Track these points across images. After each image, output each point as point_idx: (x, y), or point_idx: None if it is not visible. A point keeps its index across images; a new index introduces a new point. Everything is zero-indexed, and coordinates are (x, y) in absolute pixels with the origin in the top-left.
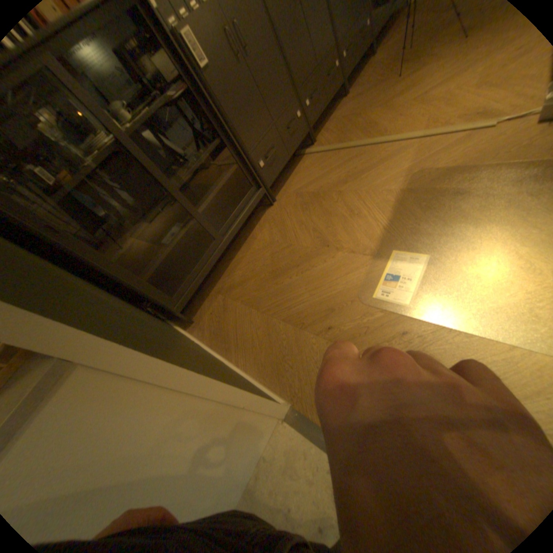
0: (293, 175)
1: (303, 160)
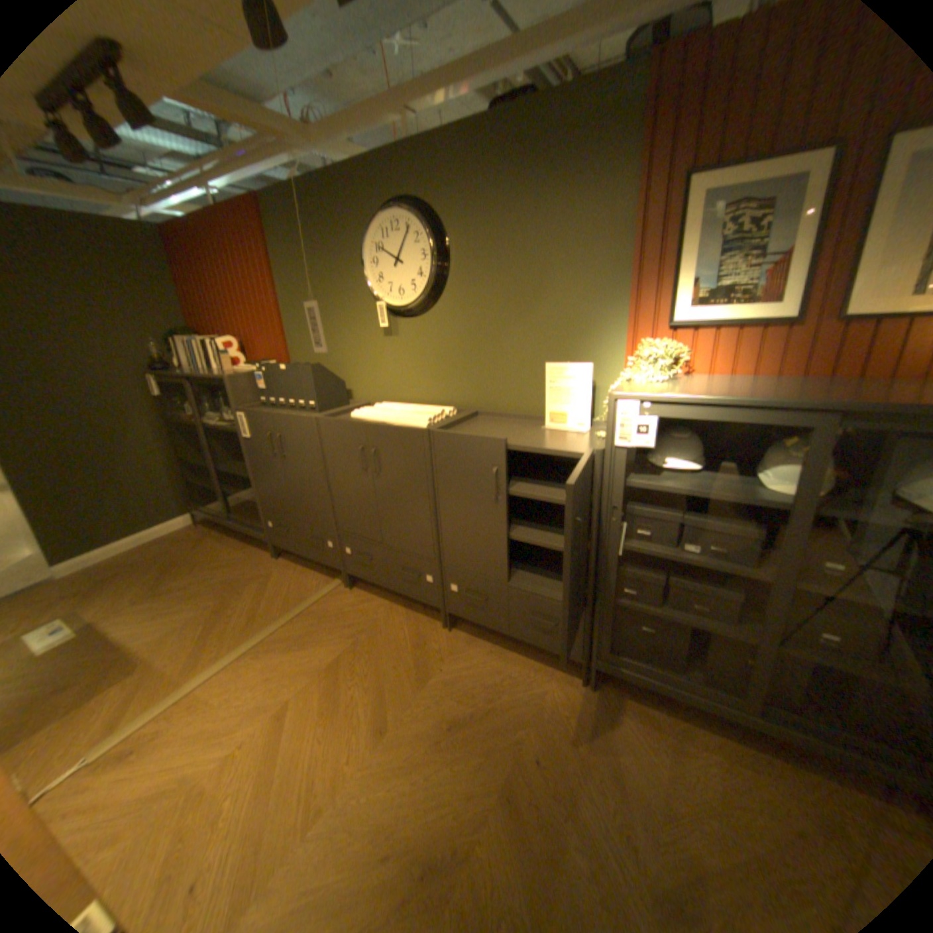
0: (302, 570)
1: (321, 578)
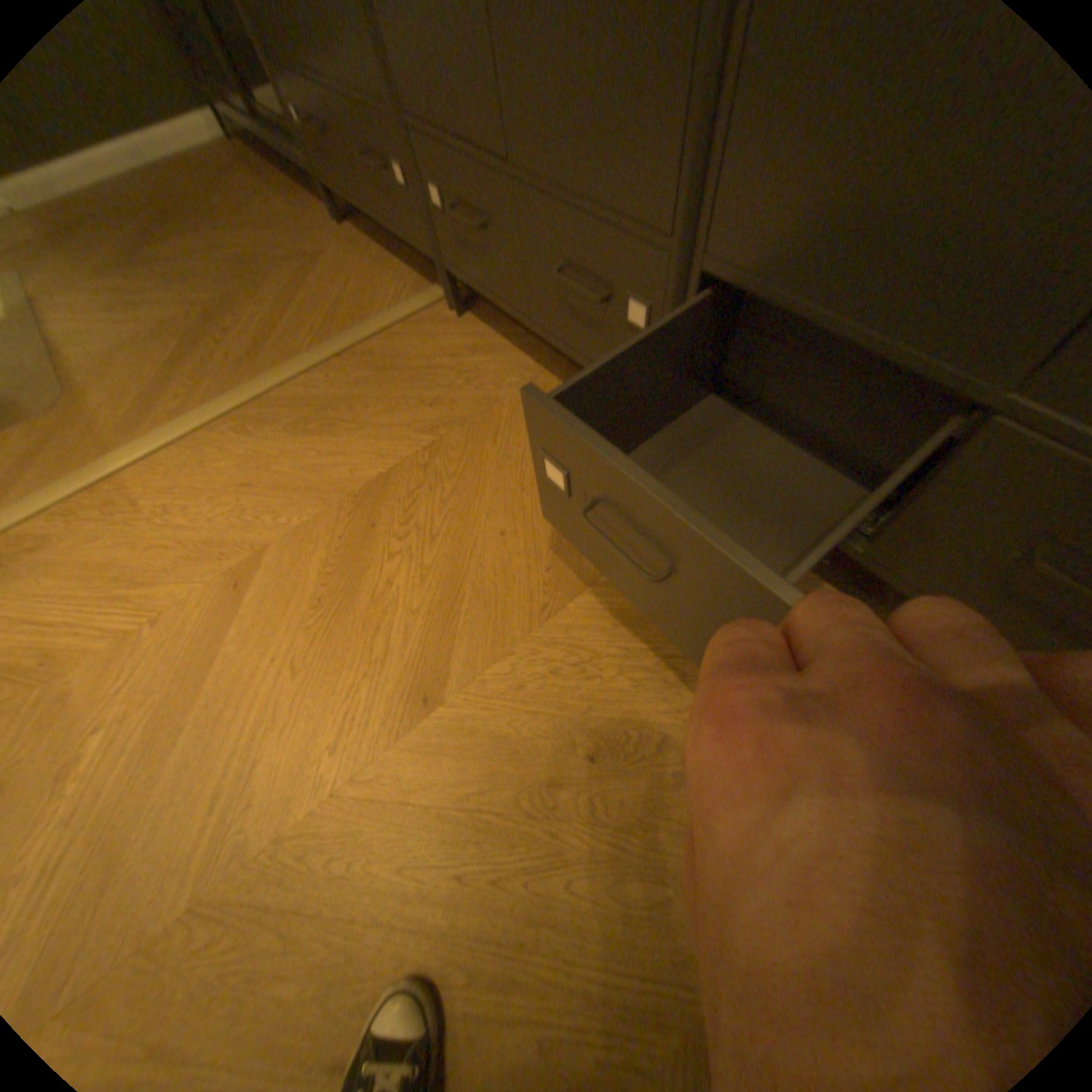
0: (378, 257)
1: (410, 281)
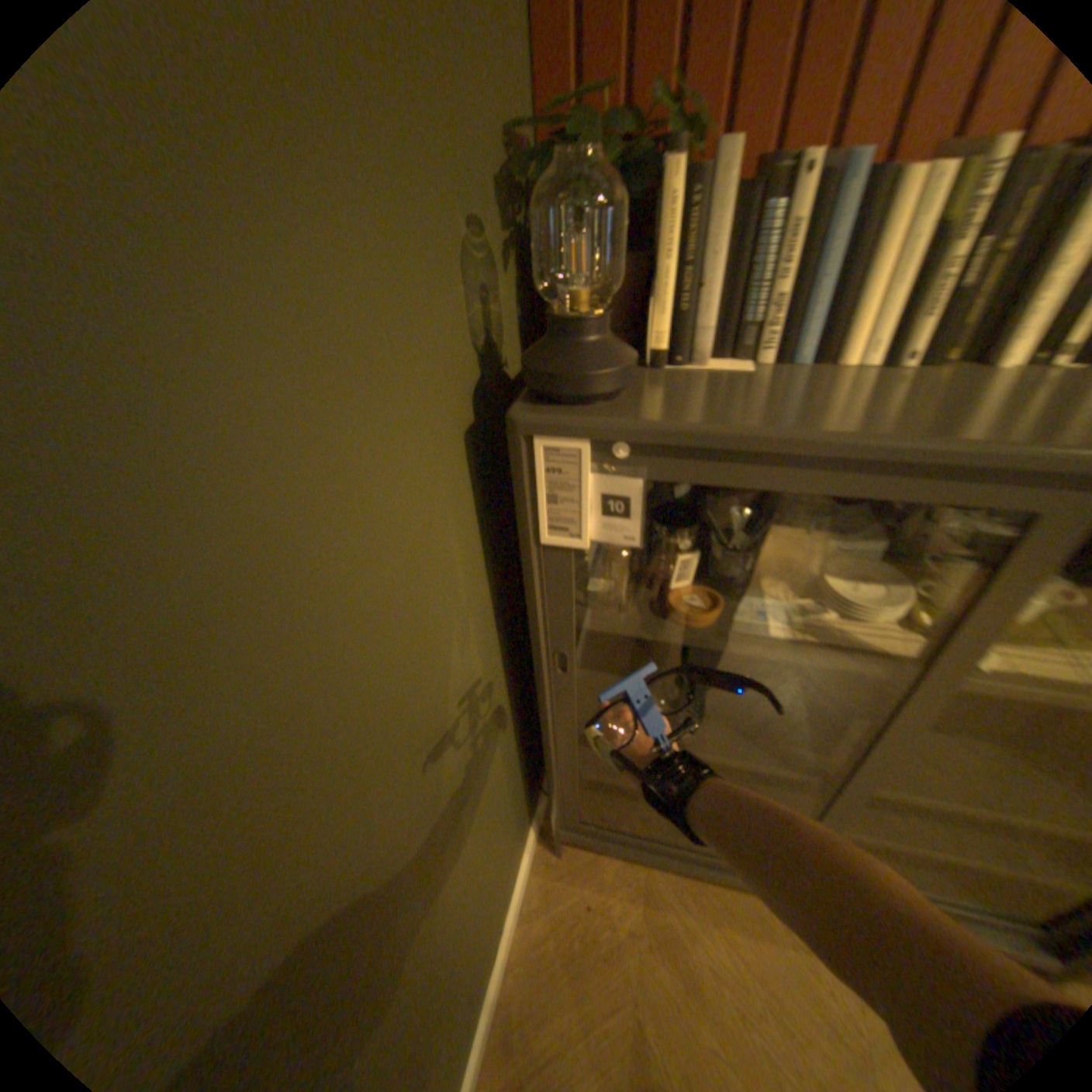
0: None
1: None
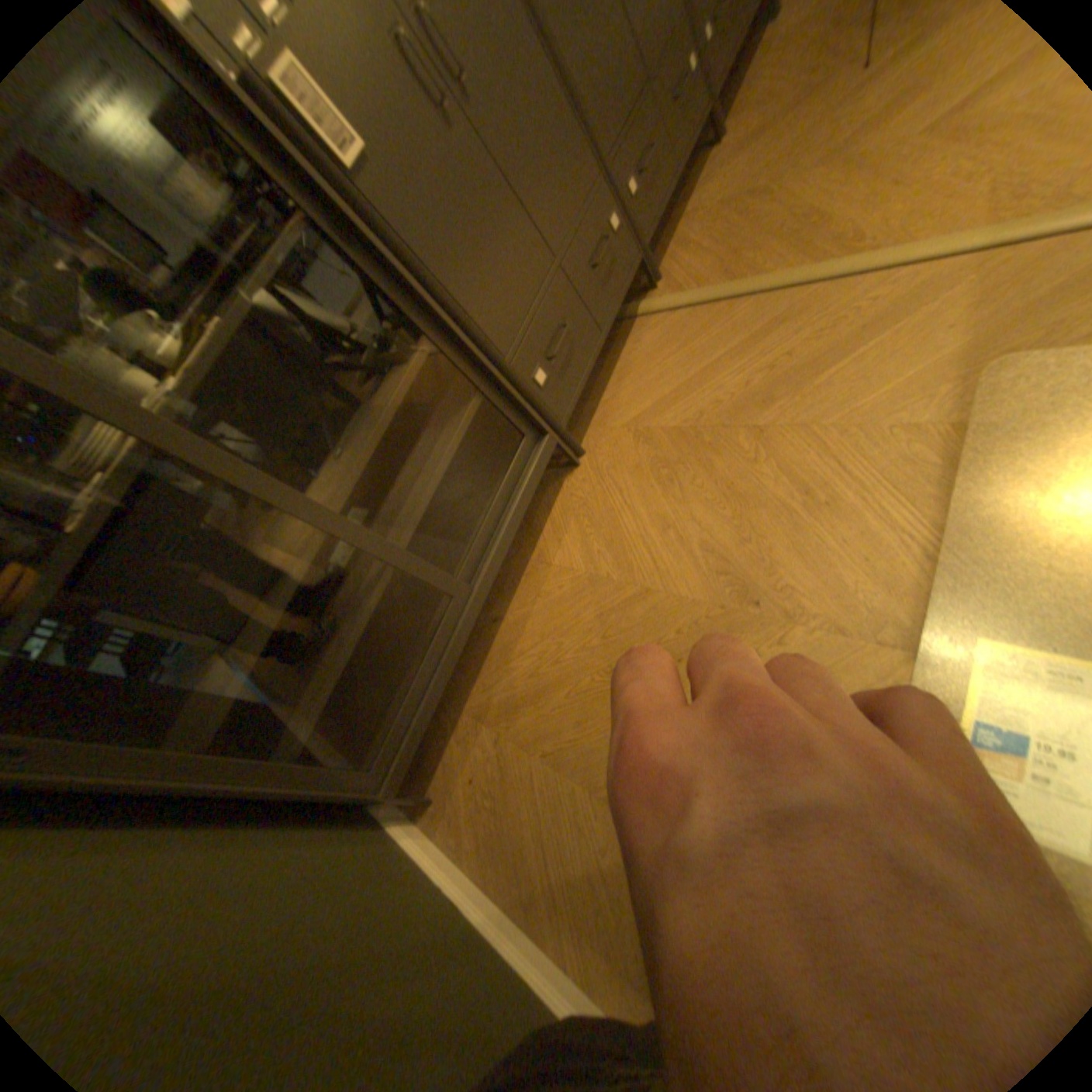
0: (618, 379)
1: (637, 334)
